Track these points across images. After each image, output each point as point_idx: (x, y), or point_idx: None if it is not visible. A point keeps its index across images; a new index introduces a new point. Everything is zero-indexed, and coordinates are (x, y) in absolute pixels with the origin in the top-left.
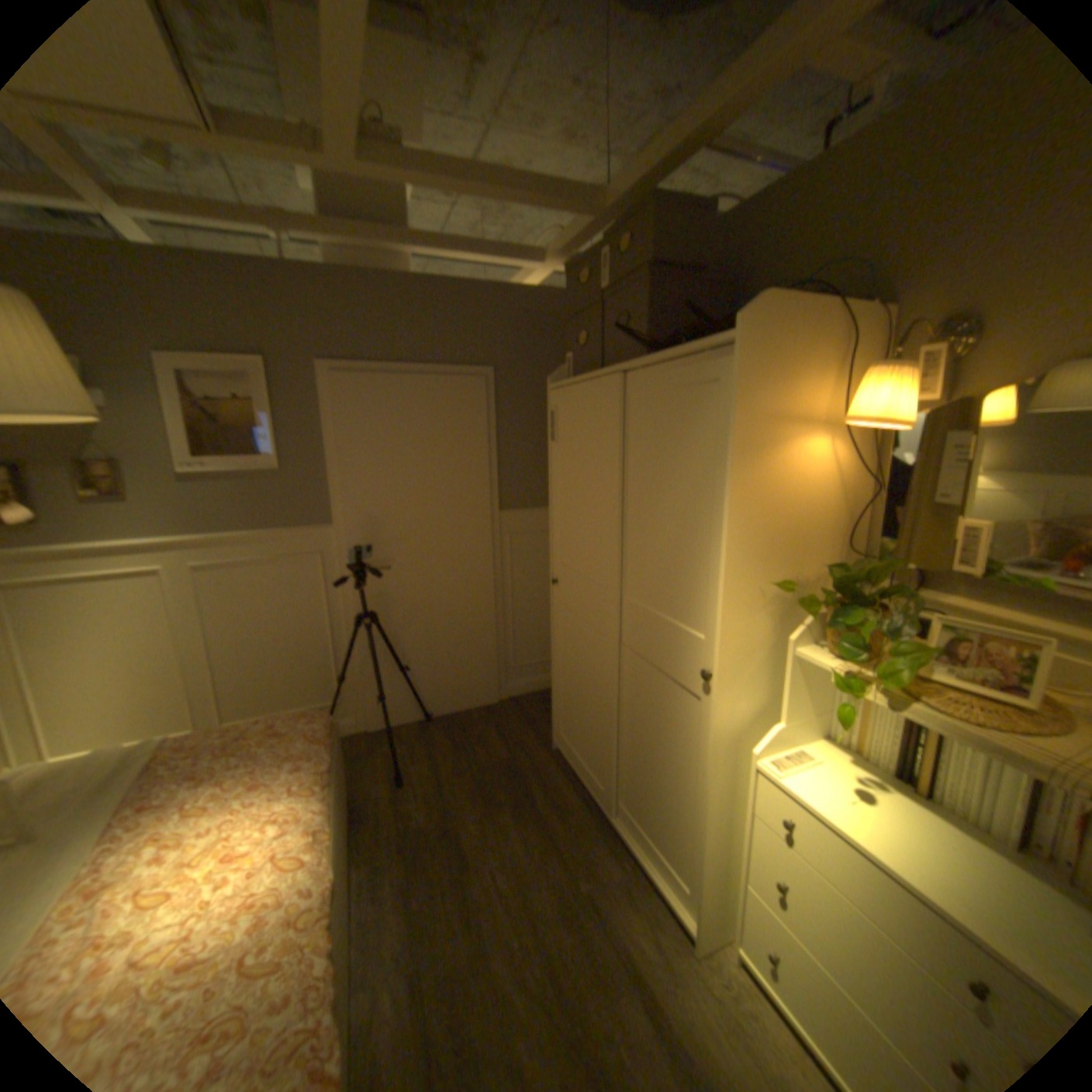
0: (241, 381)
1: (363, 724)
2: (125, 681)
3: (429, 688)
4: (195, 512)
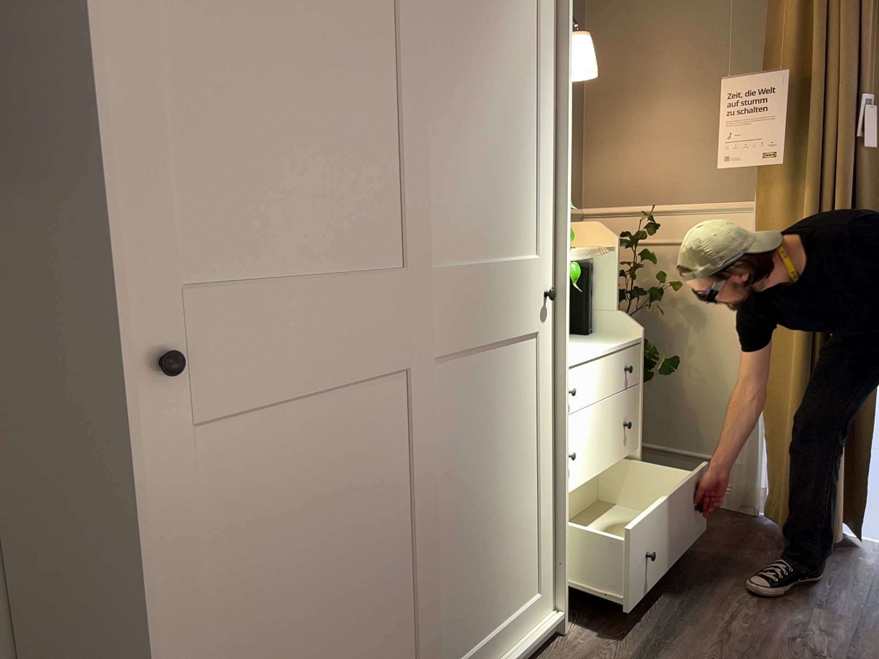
0: None
1: None
2: None
3: None
4: None
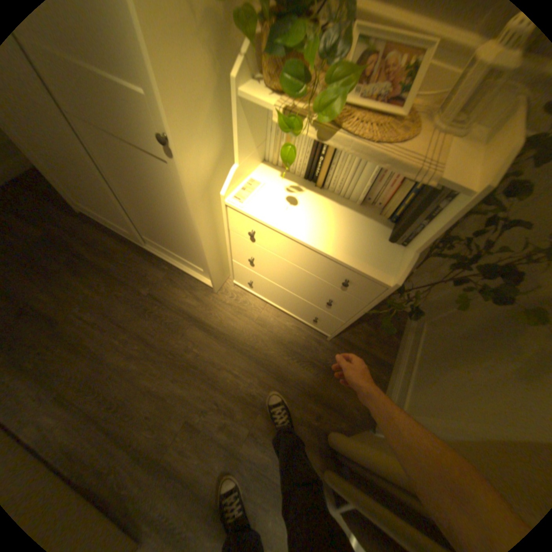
0: None
1: None
2: None
3: None
4: None
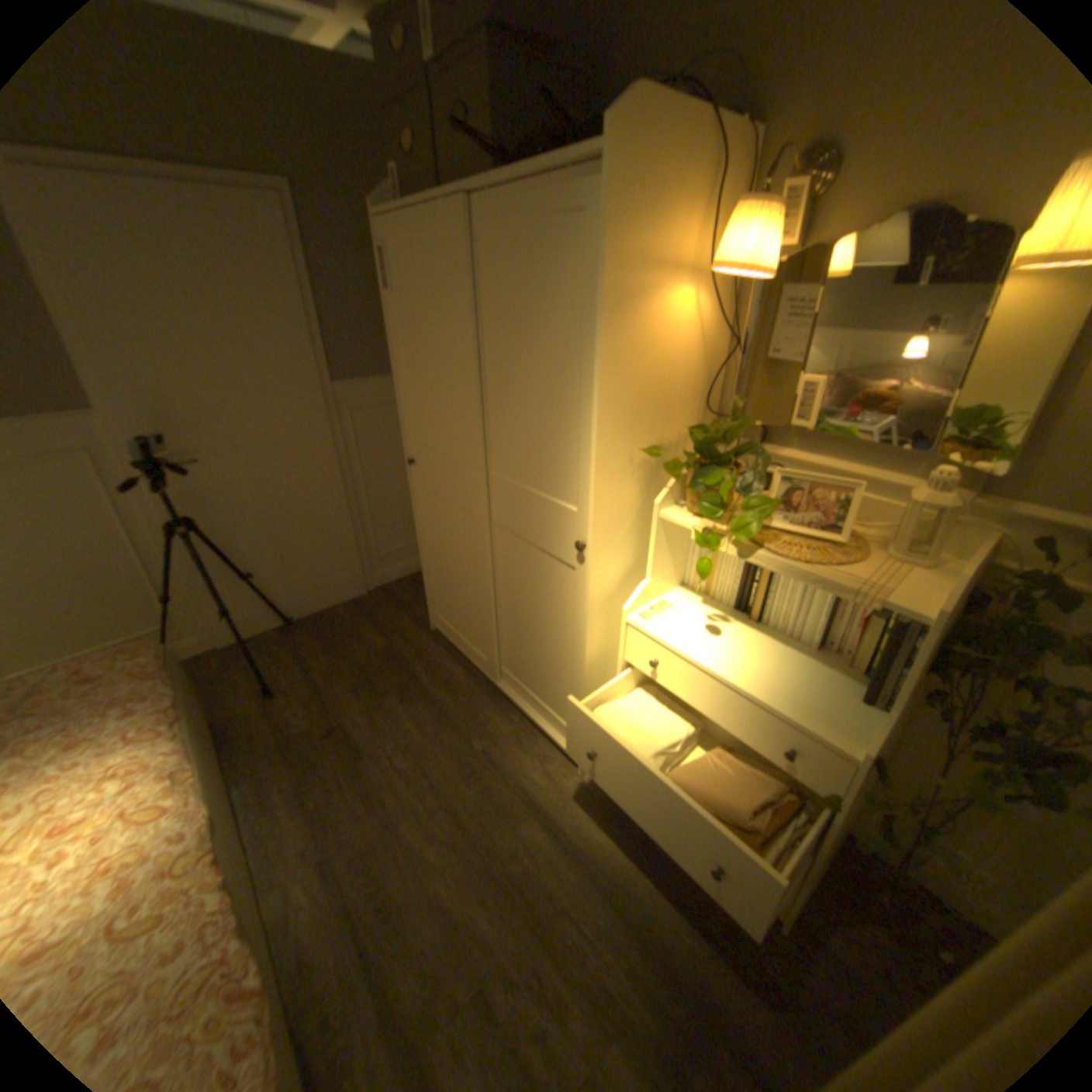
0: None
1: (209, 643)
2: None
3: (283, 593)
4: None
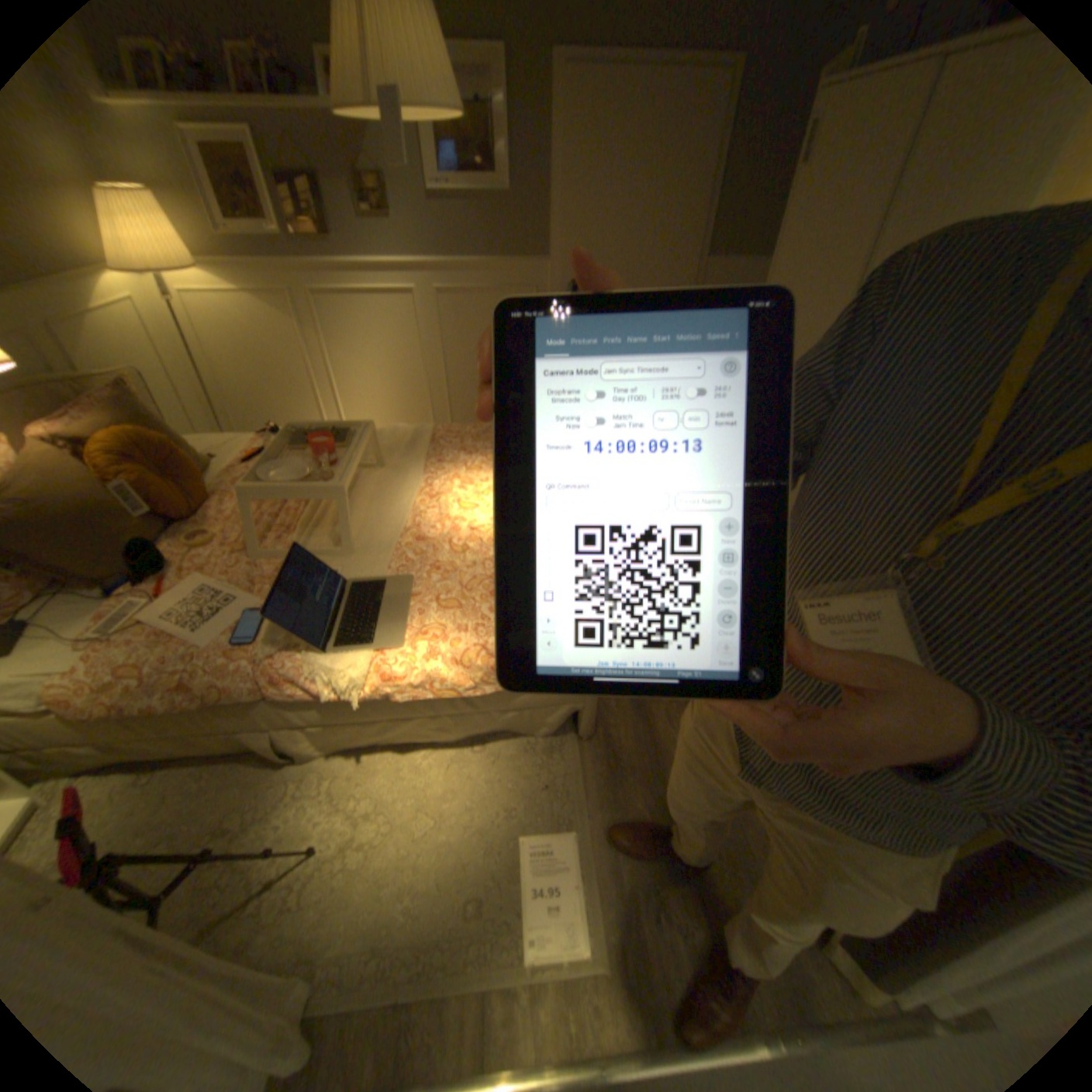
0: (485, 80)
1: None
2: (393, 385)
3: None
4: (441, 235)
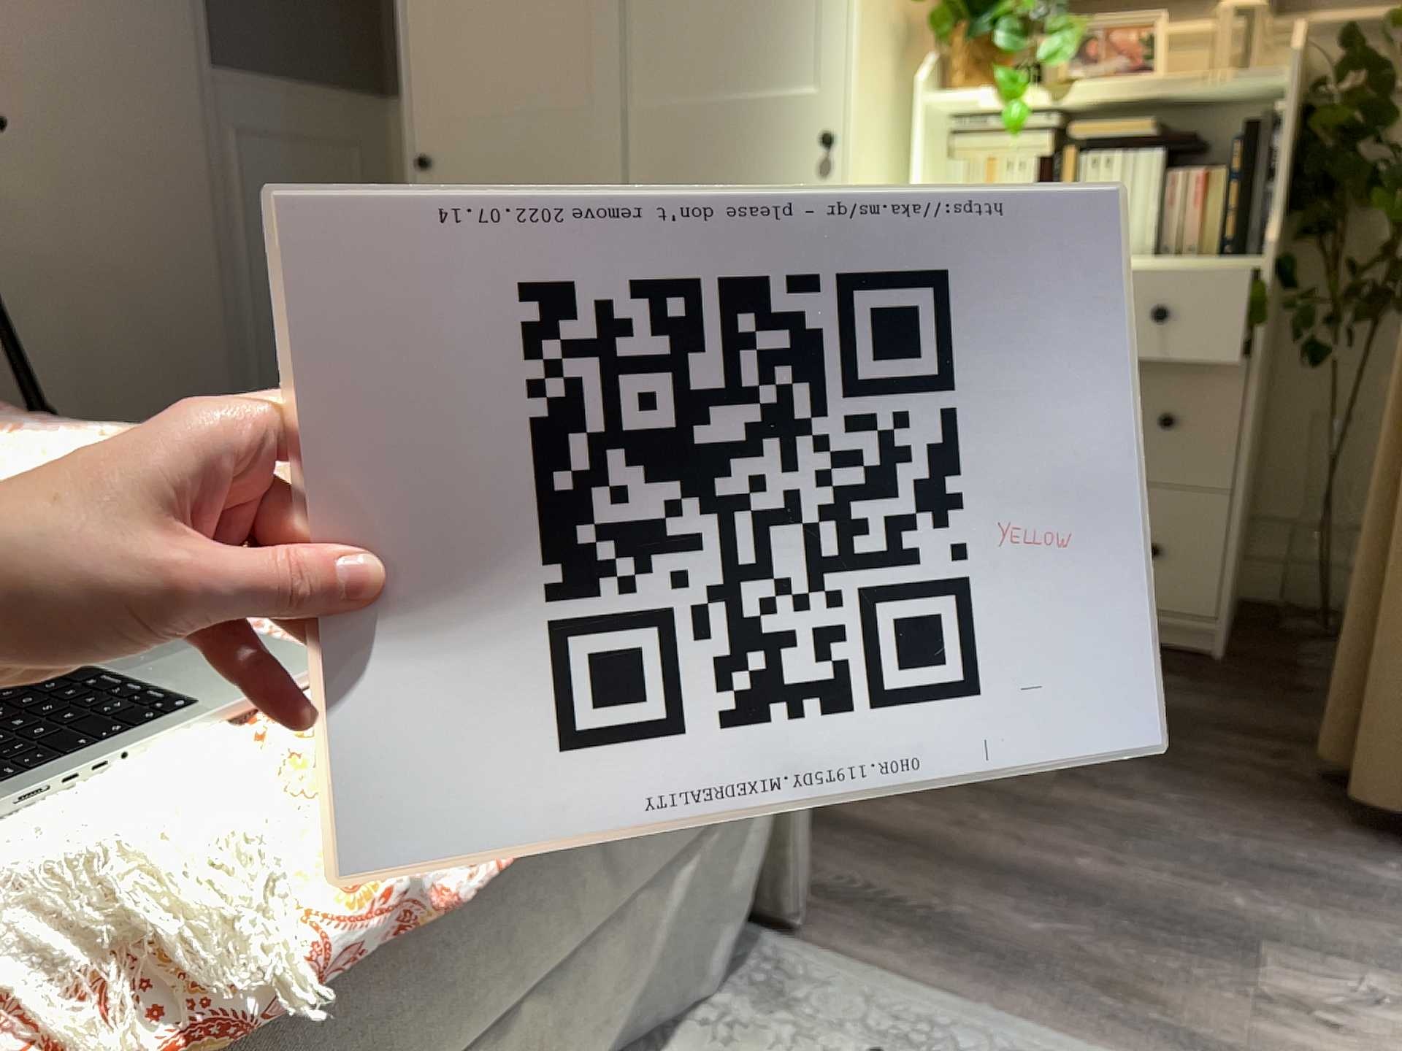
0: None
1: None
2: None
3: None
4: None
